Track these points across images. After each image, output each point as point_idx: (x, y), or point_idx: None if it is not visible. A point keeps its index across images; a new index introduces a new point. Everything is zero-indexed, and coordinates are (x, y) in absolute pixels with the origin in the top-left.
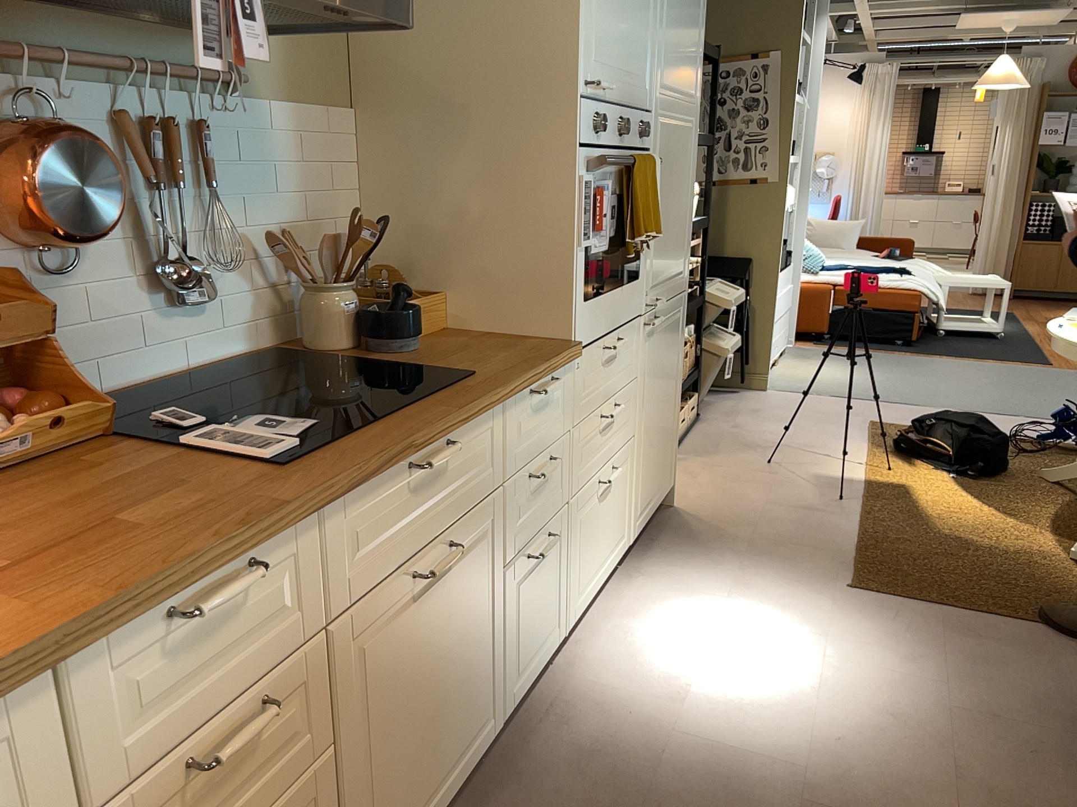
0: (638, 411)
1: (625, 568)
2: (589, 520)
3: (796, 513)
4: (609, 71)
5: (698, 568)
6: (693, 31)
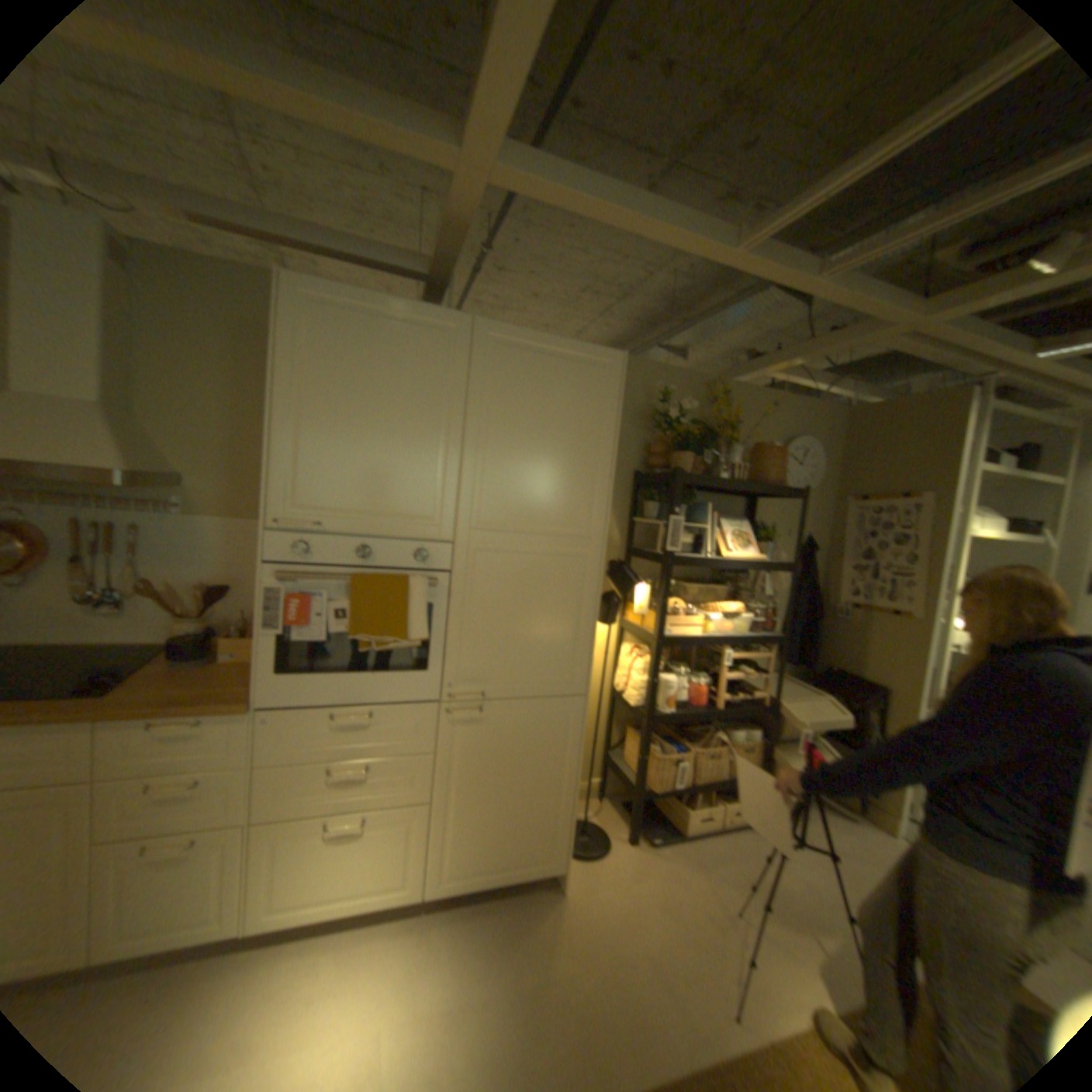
0: (436, 785)
1: (424, 922)
2: (298, 854)
3: (654, 999)
4: (332, 512)
5: (462, 972)
6: (569, 479)
